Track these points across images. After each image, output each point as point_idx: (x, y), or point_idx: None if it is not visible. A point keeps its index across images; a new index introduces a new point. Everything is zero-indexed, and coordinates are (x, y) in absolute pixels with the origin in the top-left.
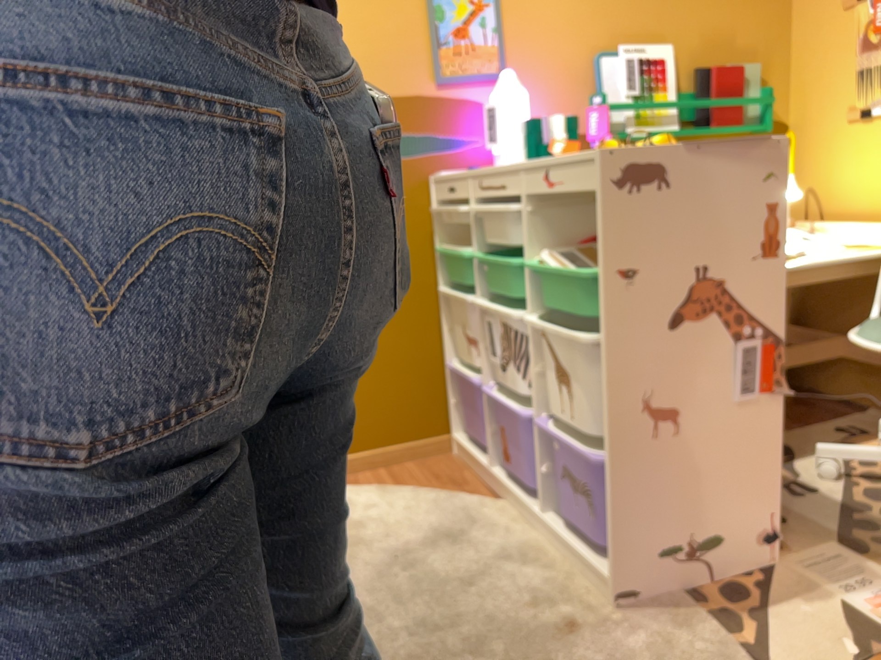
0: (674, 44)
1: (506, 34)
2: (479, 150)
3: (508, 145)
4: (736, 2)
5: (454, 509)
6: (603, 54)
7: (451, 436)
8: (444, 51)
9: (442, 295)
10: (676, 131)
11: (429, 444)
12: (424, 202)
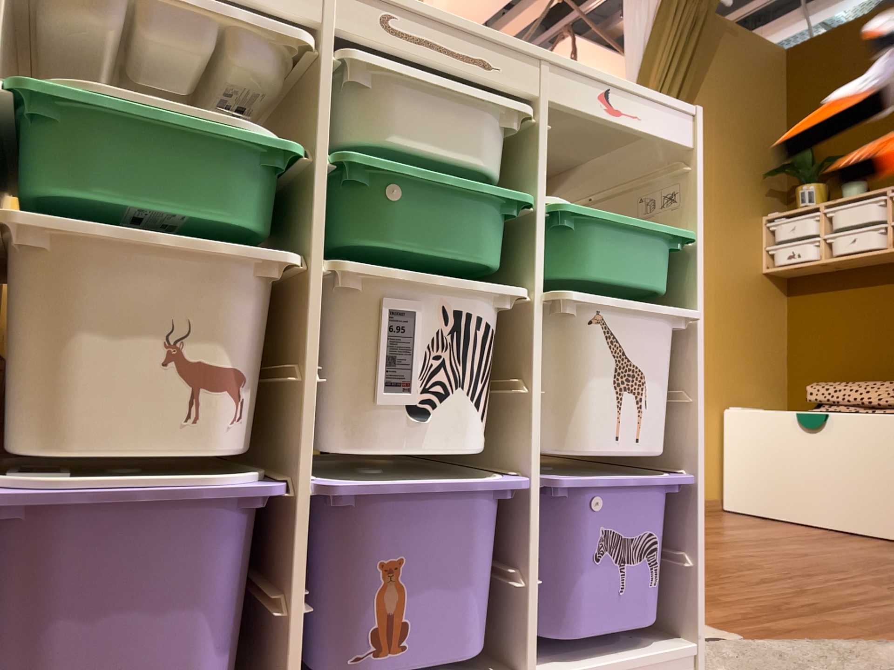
0: None
1: None
2: None
3: None
4: None
5: None
6: None
7: None
8: None
9: None
10: None
11: None
12: None
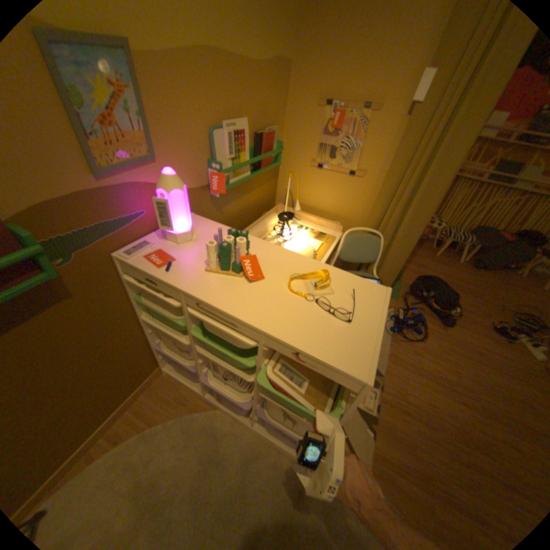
0: (246, 115)
1: (149, 116)
2: (145, 219)
3: (179, 228)
4: (271, 84)
5: (197, 431)
6: (214, 128)
7: (159, 367)
8: (93, 142)
9: (142, 319)
10: (250, 177)
11: (149, 380)
12: (110, 273)
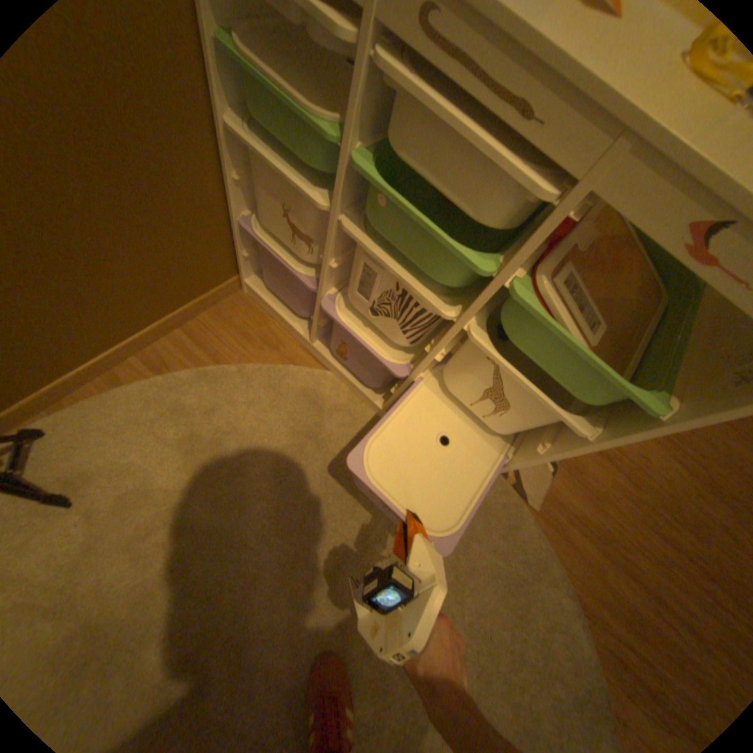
0: None
1: None
2: None
3: None
4: None
5: (294, 391)
6: None
7: (239, 277)
8: None
9: (224, 129)
10: None
11: (219, 291)
12: None
